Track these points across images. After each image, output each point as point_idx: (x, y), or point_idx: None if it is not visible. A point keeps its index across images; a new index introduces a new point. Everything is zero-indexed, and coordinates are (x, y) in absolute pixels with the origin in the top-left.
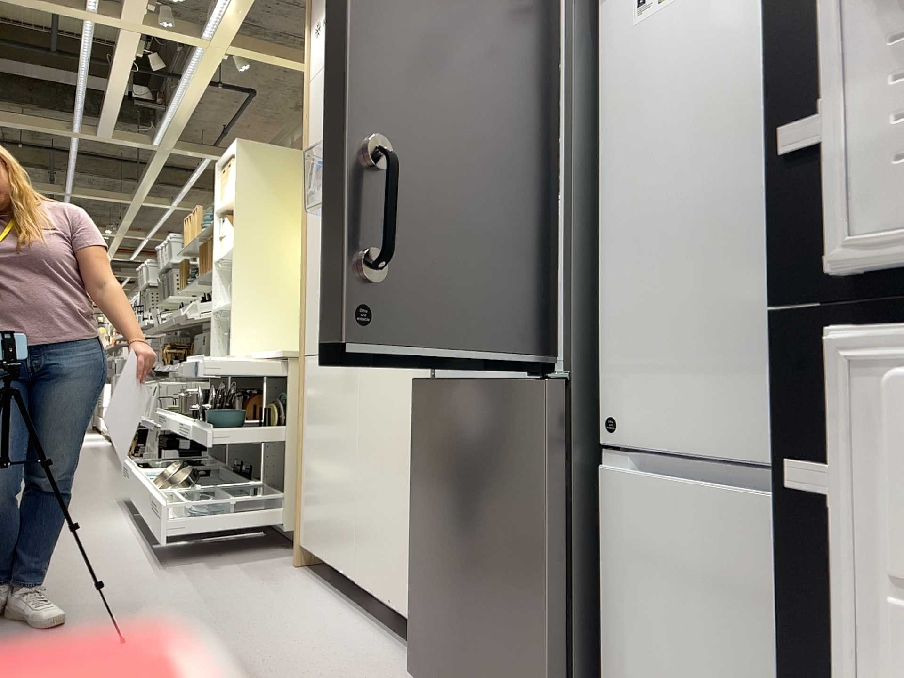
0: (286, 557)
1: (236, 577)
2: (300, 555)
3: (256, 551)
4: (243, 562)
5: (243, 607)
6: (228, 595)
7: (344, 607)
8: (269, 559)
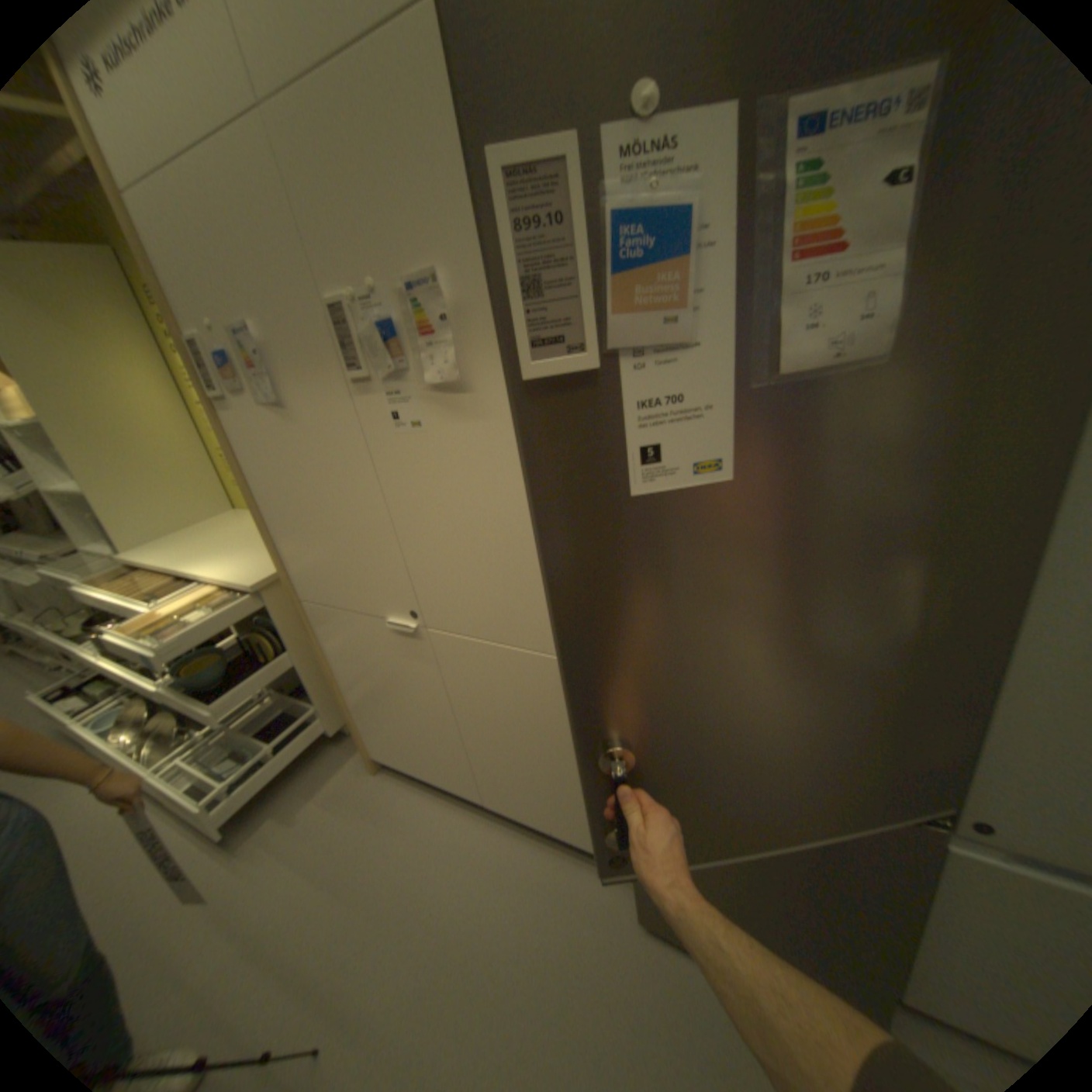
0: (350, 762)
1: (328, 827)
2: (373, 763)
3: (310, 764)
4: (313, 793)
5: (381, 880)
6: (347, 866)
7: (476, 822)
8: (335, 772)
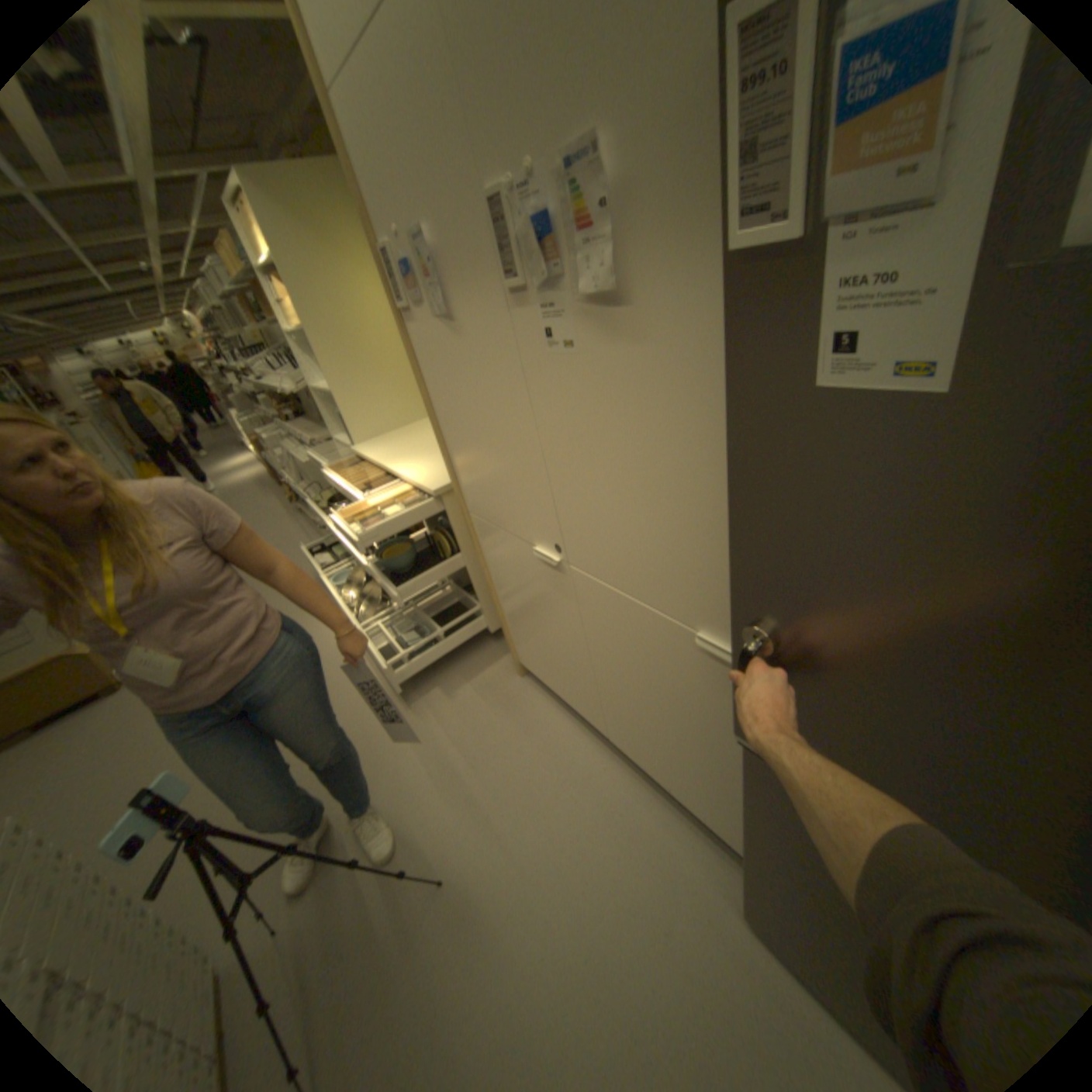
0: (504, 659)
1: (478, 710)
2: (521, 667)
3: (473, 651)
4: (471, 677)
5: (510, 771)
6: (486, 748)
7: (601, 750)
8: (491, 664)
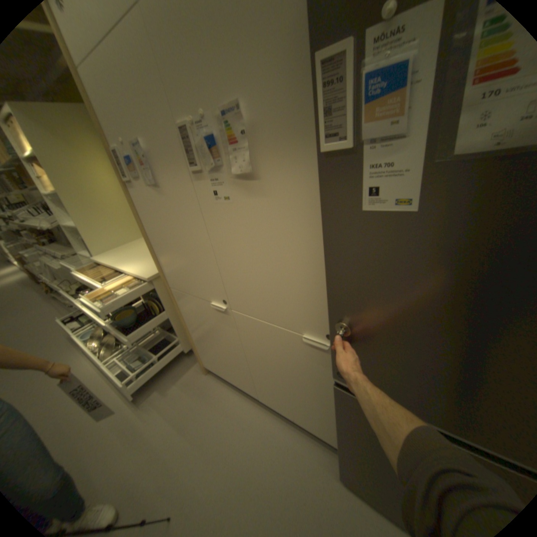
0: (194, 367)
1: (182, 400)
2: (205, 369)
3: (175, 366)
4: (175, 381)
5: (205, 432)
6: (189, 422)
7: (254, 407)
8: (186, 371)
